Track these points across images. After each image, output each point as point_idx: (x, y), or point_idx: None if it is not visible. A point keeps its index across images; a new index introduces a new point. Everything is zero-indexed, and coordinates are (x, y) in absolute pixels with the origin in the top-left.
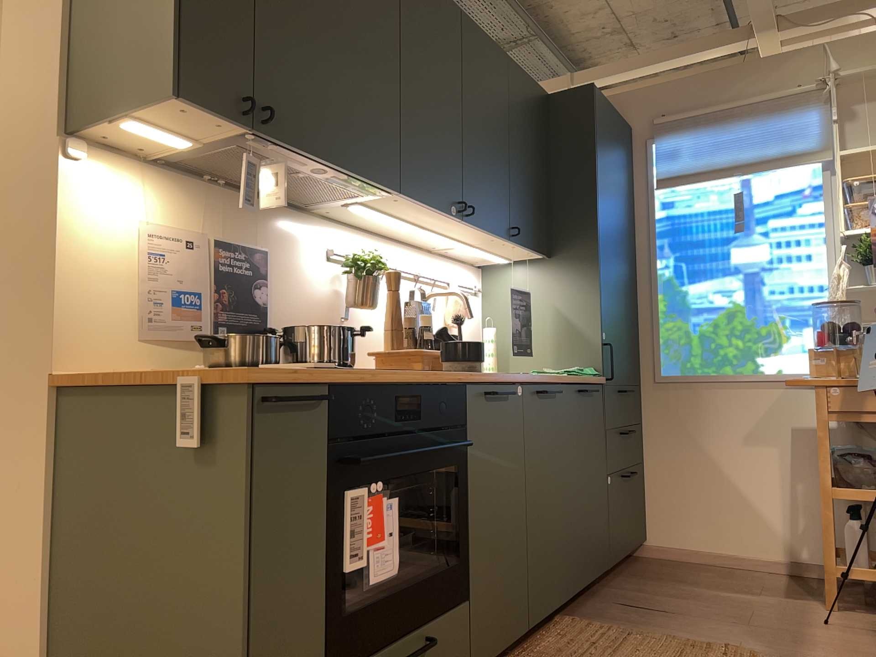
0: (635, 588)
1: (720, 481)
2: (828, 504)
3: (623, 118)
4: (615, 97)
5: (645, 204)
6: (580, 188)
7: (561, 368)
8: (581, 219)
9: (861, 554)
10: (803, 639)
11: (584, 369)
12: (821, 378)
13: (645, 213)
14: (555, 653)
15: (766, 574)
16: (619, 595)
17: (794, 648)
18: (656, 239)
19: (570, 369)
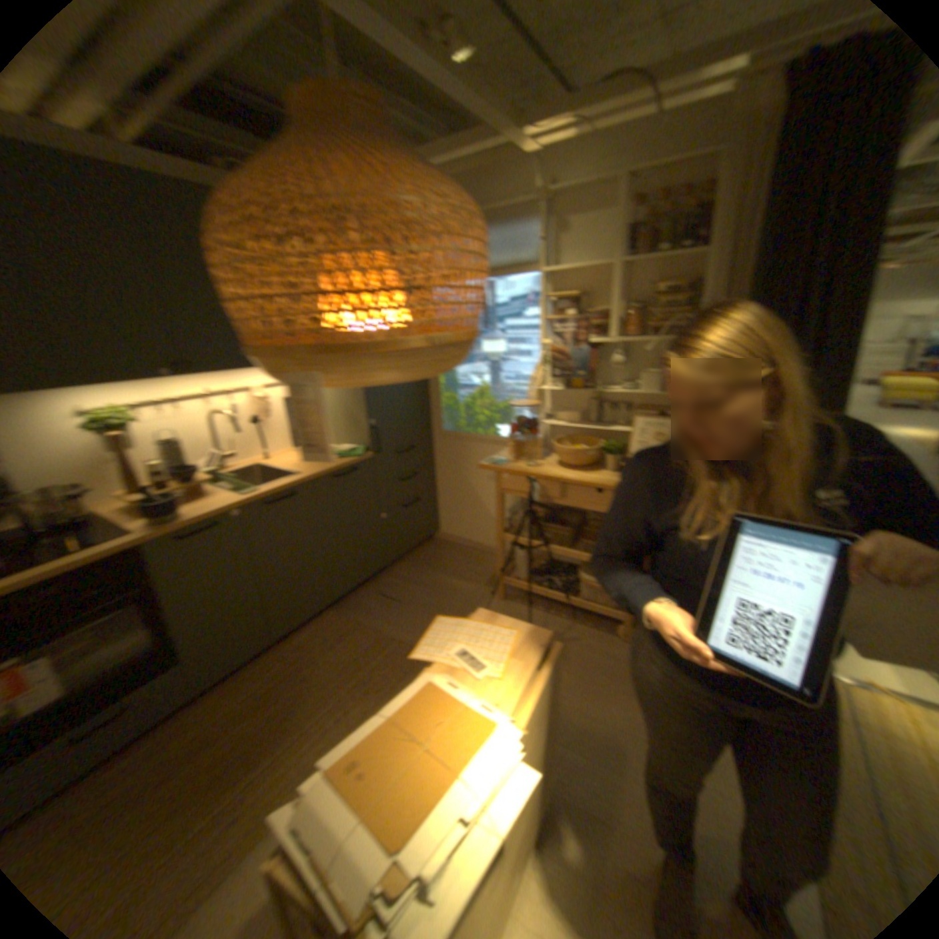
0: (400, 577)
1: (474, 502)
2: (498, 546)
3: None
4: None
5: None
6: None
7: (344, 445)
8: None
9: (521, 570)
10: None
11: (353, 449)
12: (501, 464)
13: None
14: (290, 654)
15: (494, 559)
16: (383, 586)
17: None
18: None
19: (347, 447)
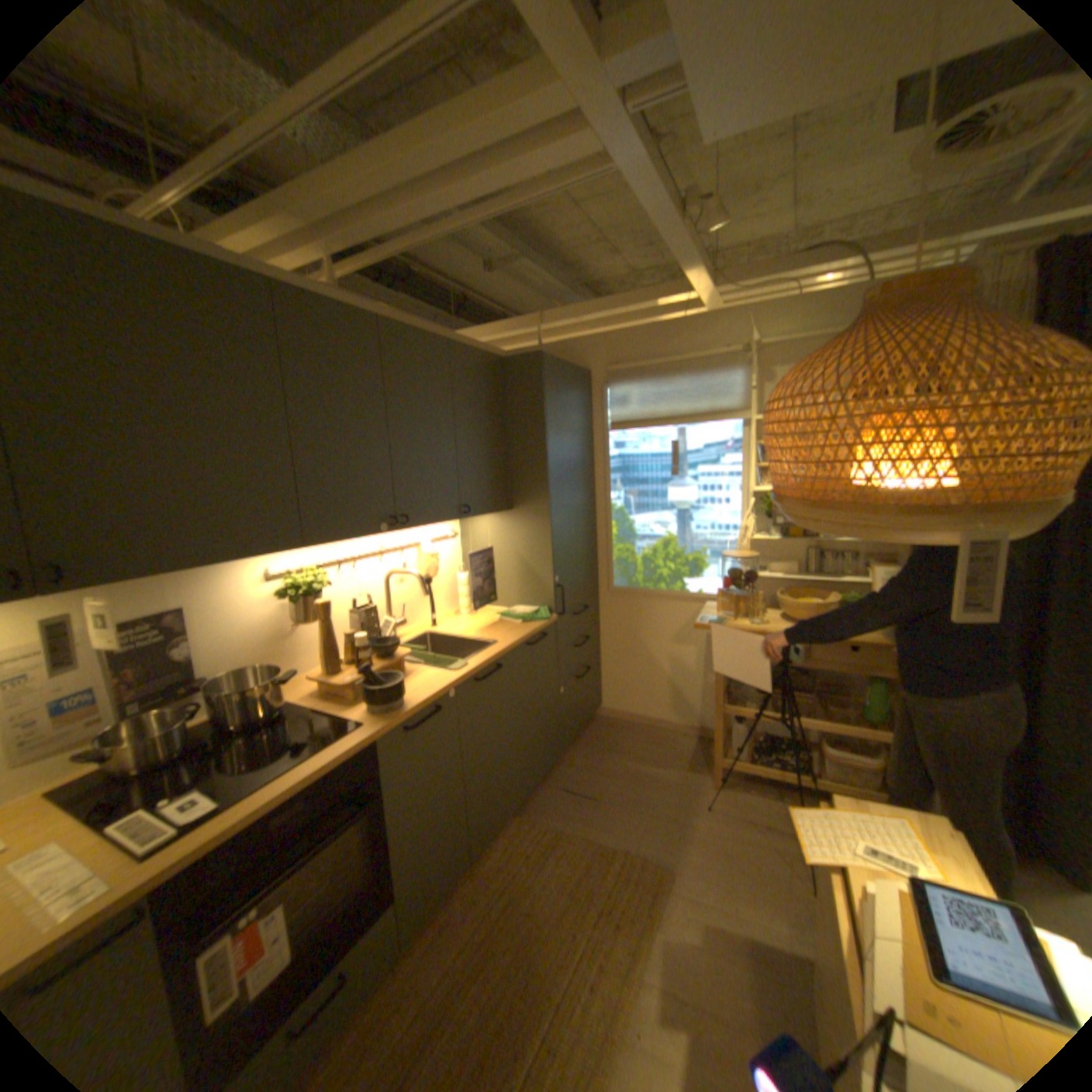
0: (580, 767)
1: (653, 669)
2: (719, 720)
3: (584, 361)
4: (577, 340)
5: (601, 443)
6: (532, 451)
7: (521, 606)
8: (534, 480)
9: (742, 750)
10: (685, 838)
11: (537, 610)
12: (722, 623)
13: (601, 451)
14: (492, 879)
15: (682, 739)
16: (565, 780)
17: (676, 852)
18: (609, 475)
19: (528, 608)
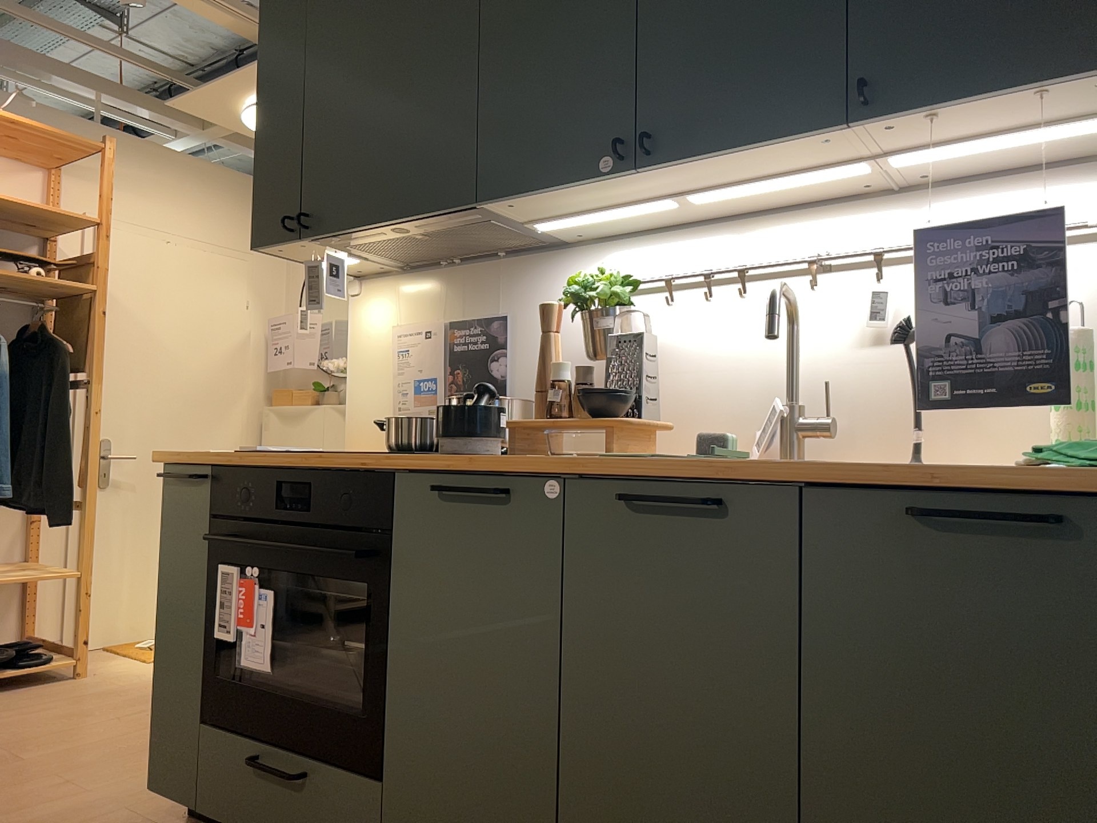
0: None
1: None
2: None
3: None
4: None
5: None
6: None
7: None
8: None
9: None
10: None
11: None
12: None
13: None
14: None
15: None
16: None
17: None
18: None
19: None
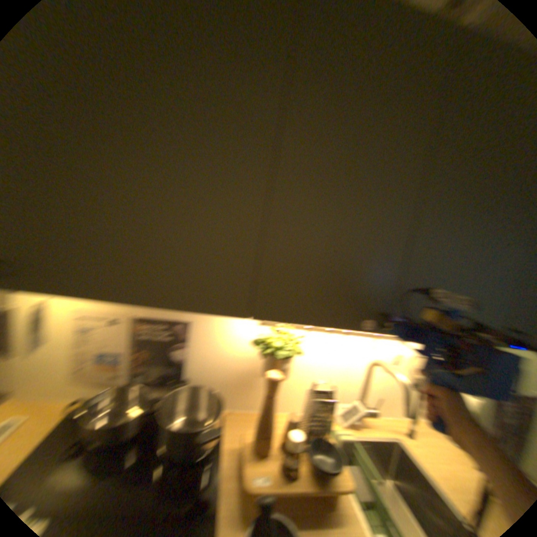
0: None
1: None
2: None
3: None
4: None
5: None
6: None
7: None
8: None
9: None
10: None
11: None
12: None
13: None
14: None
15: None
16: None
17: None
18: None
19: None
